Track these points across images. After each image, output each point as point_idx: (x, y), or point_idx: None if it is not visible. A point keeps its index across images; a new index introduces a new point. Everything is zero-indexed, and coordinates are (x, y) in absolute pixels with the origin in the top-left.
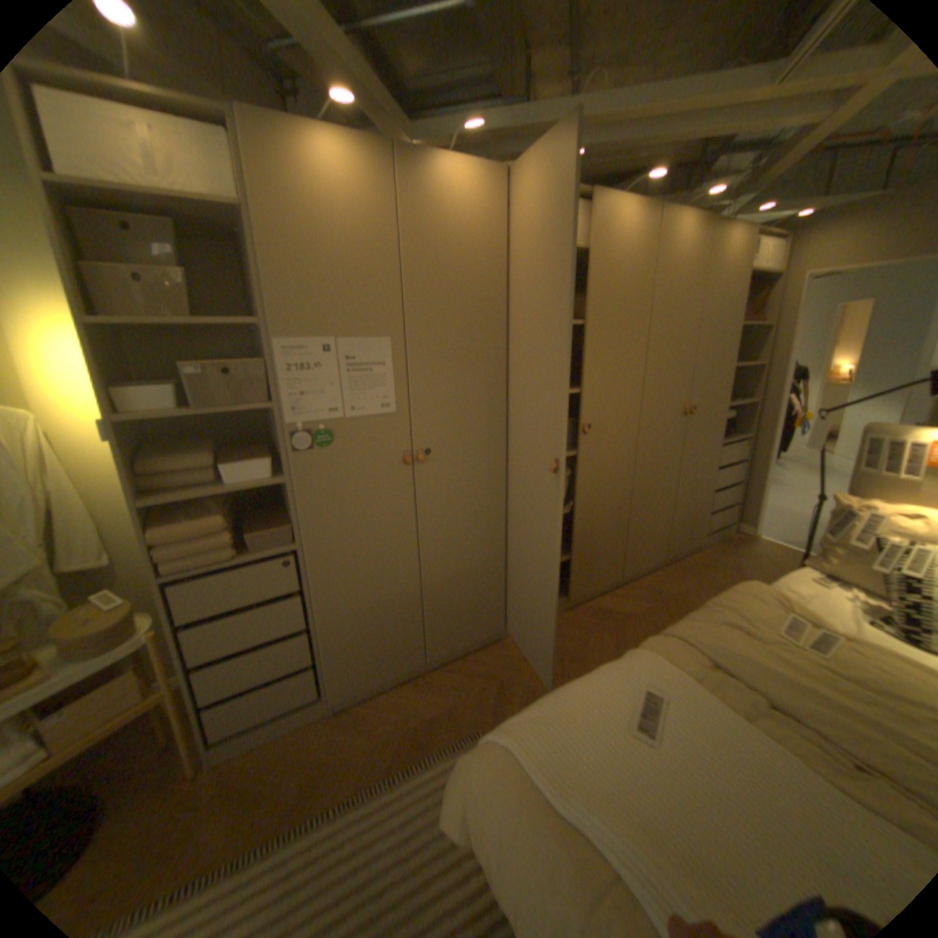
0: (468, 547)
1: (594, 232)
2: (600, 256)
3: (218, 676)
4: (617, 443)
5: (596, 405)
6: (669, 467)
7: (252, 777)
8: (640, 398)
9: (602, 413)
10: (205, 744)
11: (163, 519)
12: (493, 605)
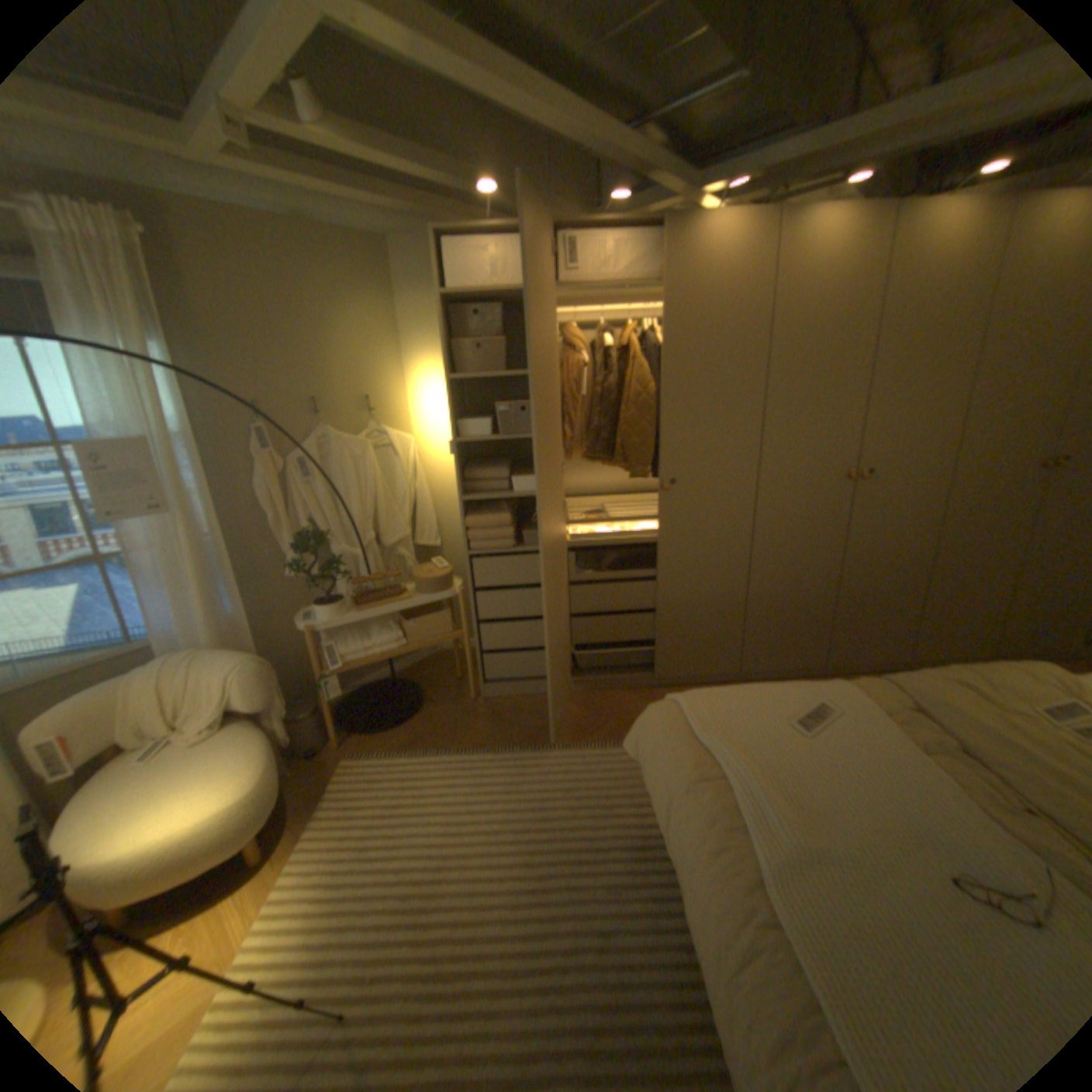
0: (706, 579)
1: (896, 250)
2: (903, 276)
3: (496, 632)
4: (915, 494)
5: (885, 447)
6: (1009, 534)
7: (509, 712)
8: (960, 441)
9: (893, 456)
10: (483, 679)
11: (476, 512)
12: (729, 643)
